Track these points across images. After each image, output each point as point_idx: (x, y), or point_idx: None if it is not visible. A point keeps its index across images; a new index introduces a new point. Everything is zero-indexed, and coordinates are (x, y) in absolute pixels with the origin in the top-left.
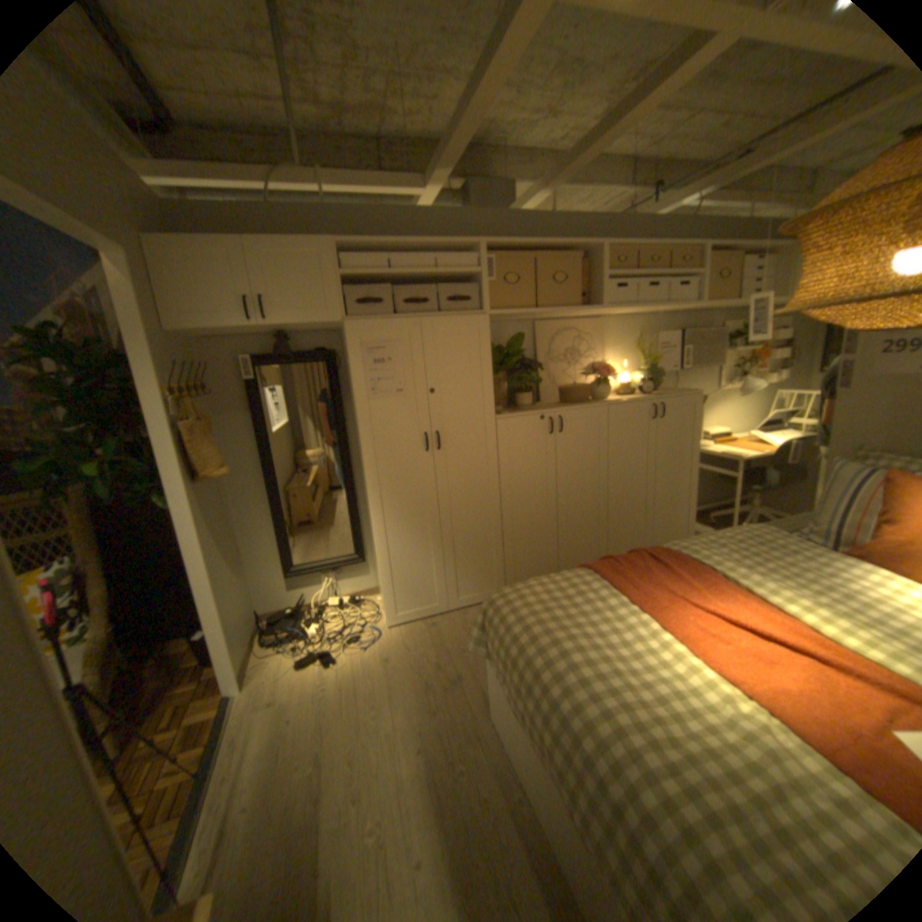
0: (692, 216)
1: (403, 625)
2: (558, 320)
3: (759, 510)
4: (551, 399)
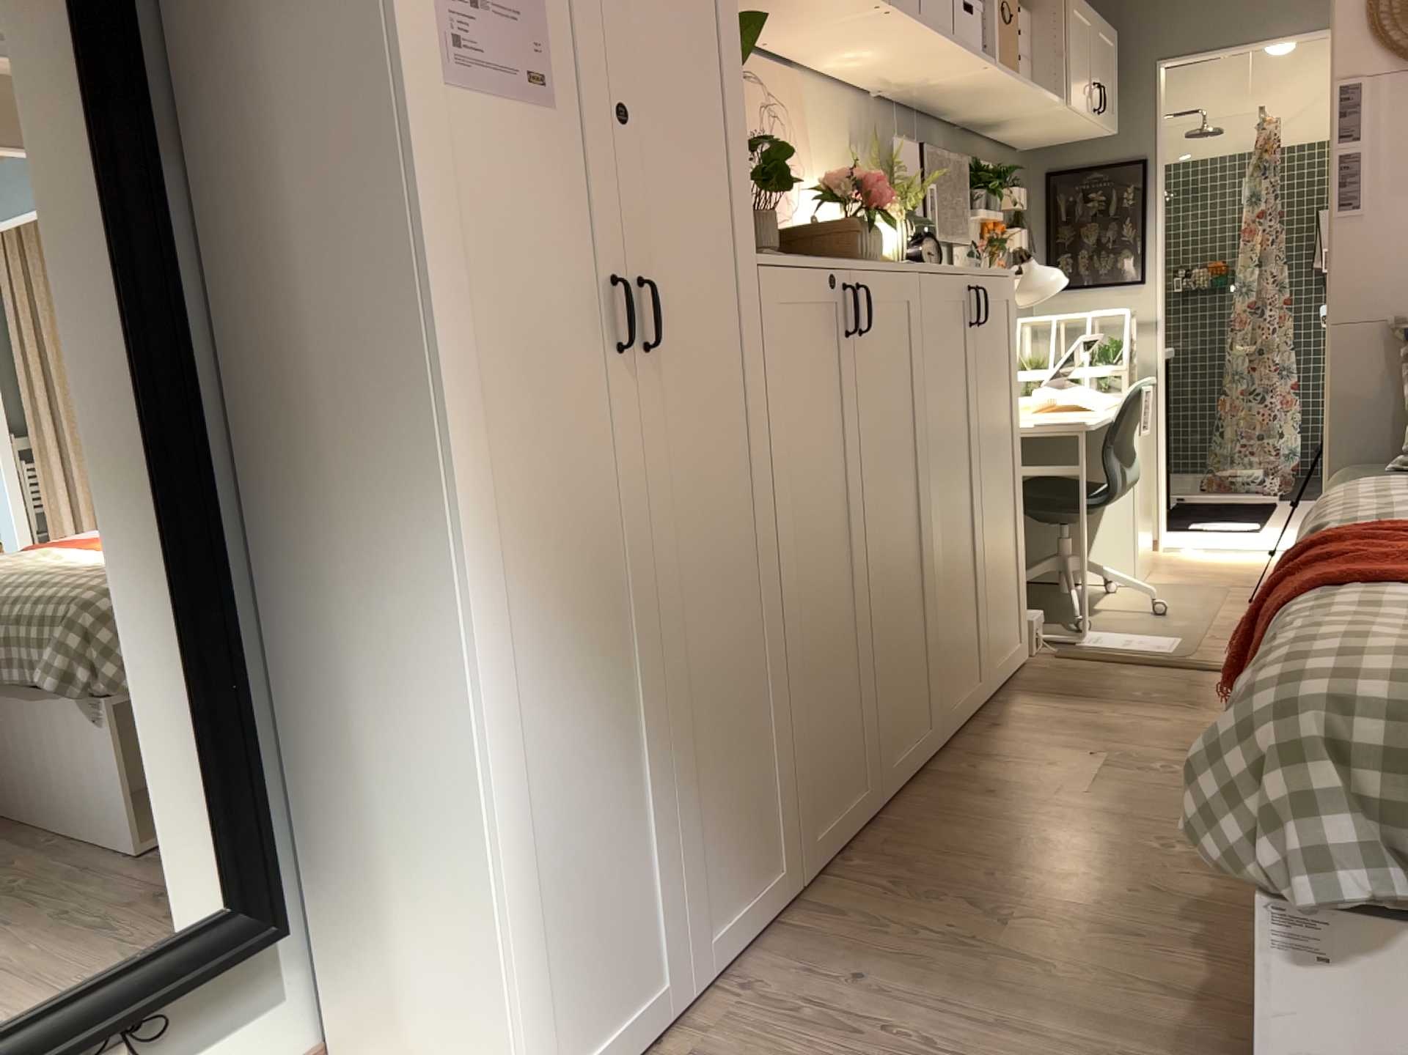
0: None
1: None
2: None
3: (1075, 557)
4: None
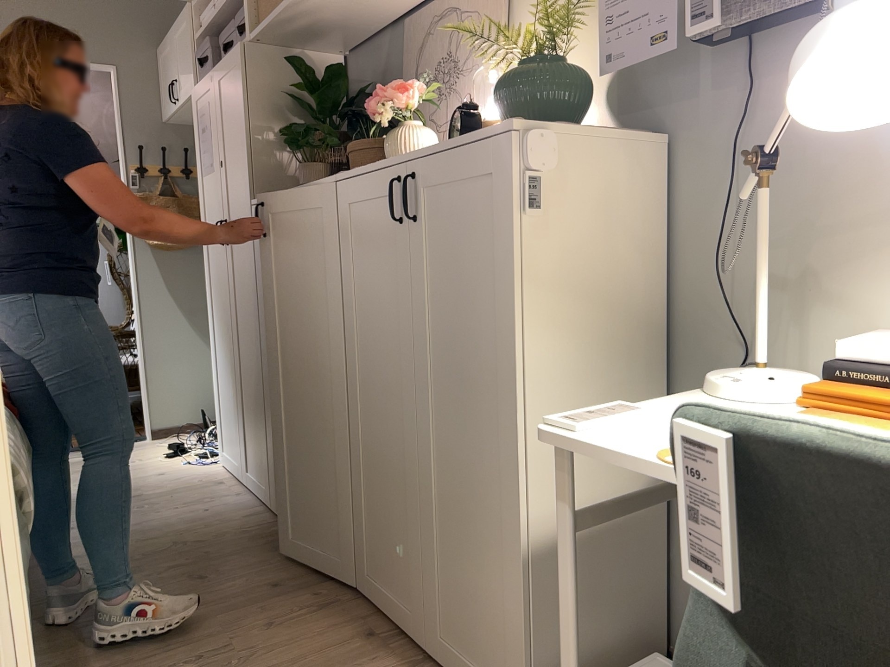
0: None
1: (224, 469)
2: None
3: None
4: None
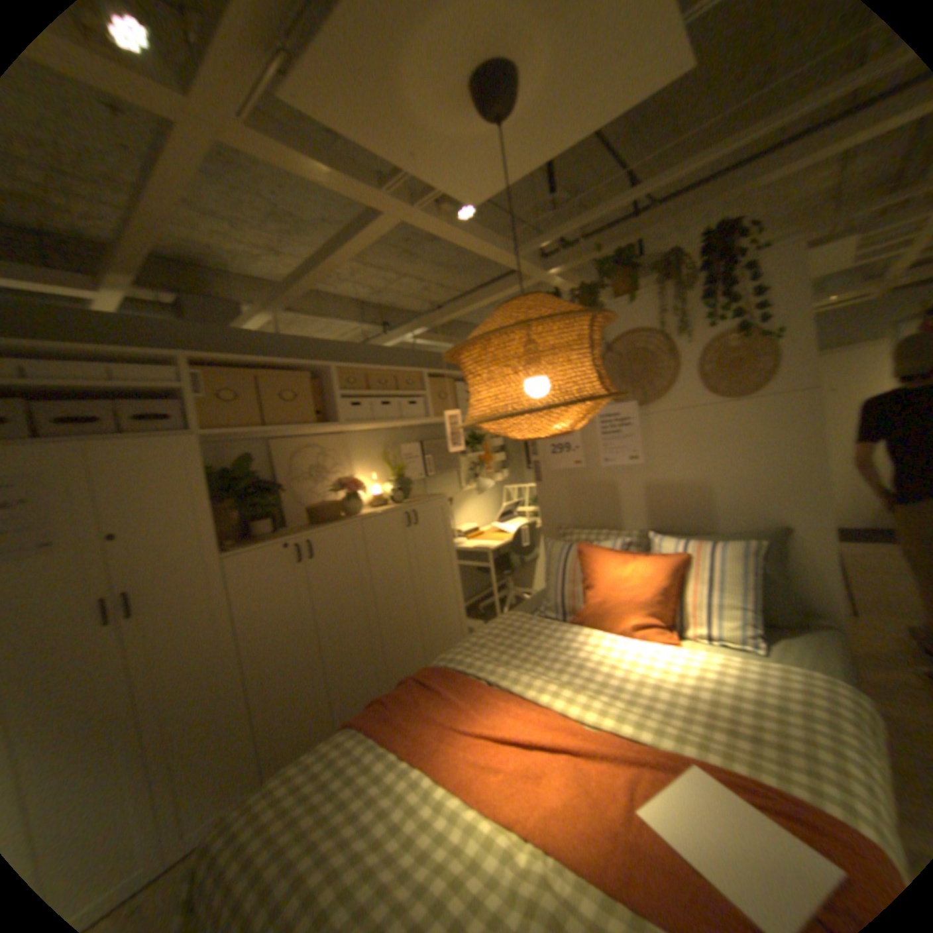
0: (411, 349)
1: None
2: (298, 436)
3: (513, 591)
4: (301, 520)
